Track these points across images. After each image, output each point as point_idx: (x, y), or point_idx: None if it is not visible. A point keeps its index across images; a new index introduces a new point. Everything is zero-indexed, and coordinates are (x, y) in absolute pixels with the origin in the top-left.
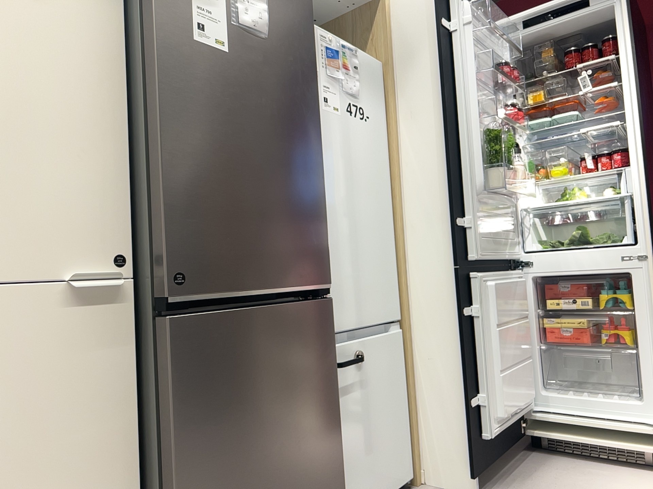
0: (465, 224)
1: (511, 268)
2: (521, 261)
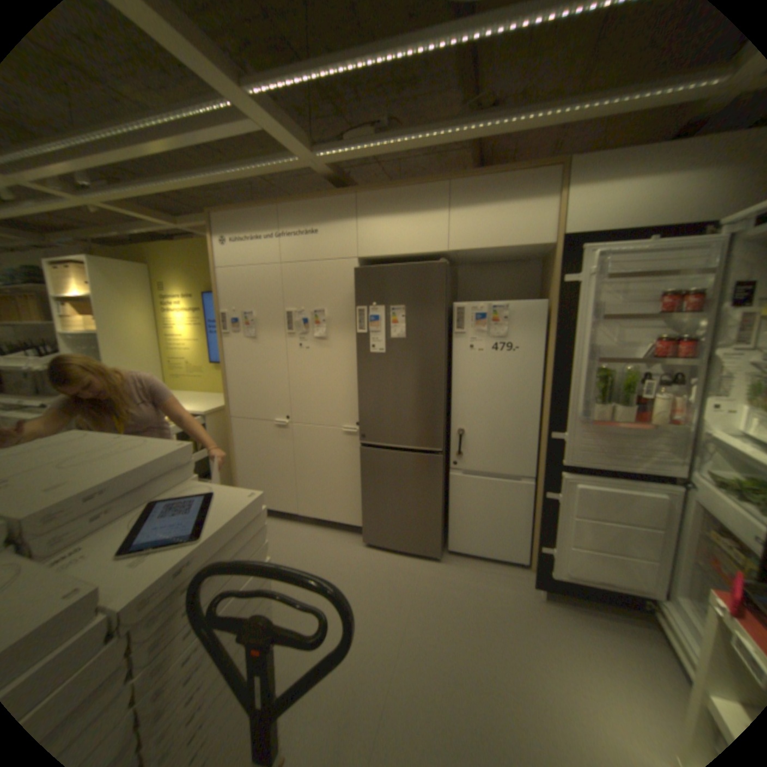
0: (563, 438)
1: (669, 483)
2: (691, 481)
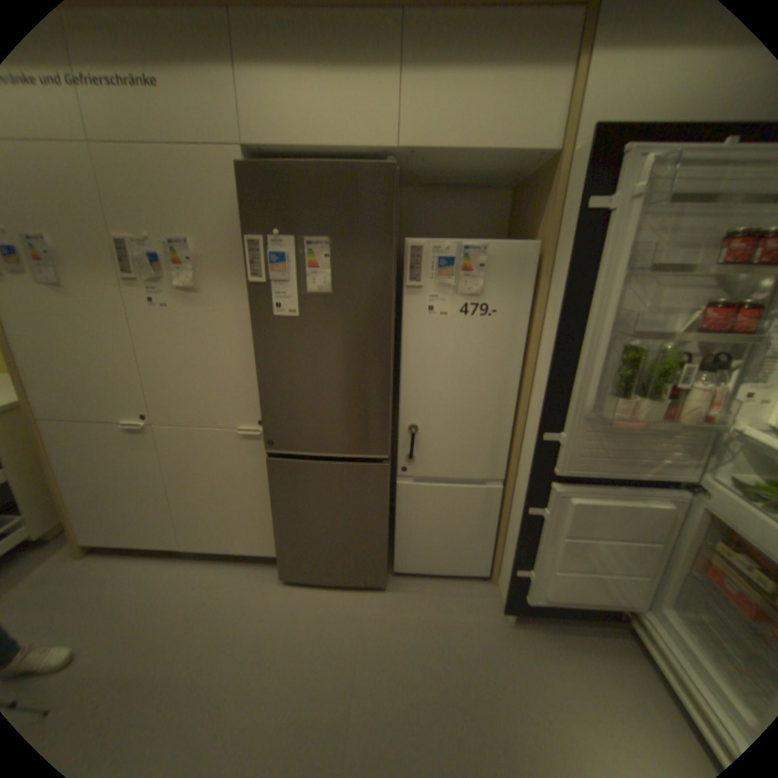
0: (558, 440)
1: (673, 487)
2: (700, 485)
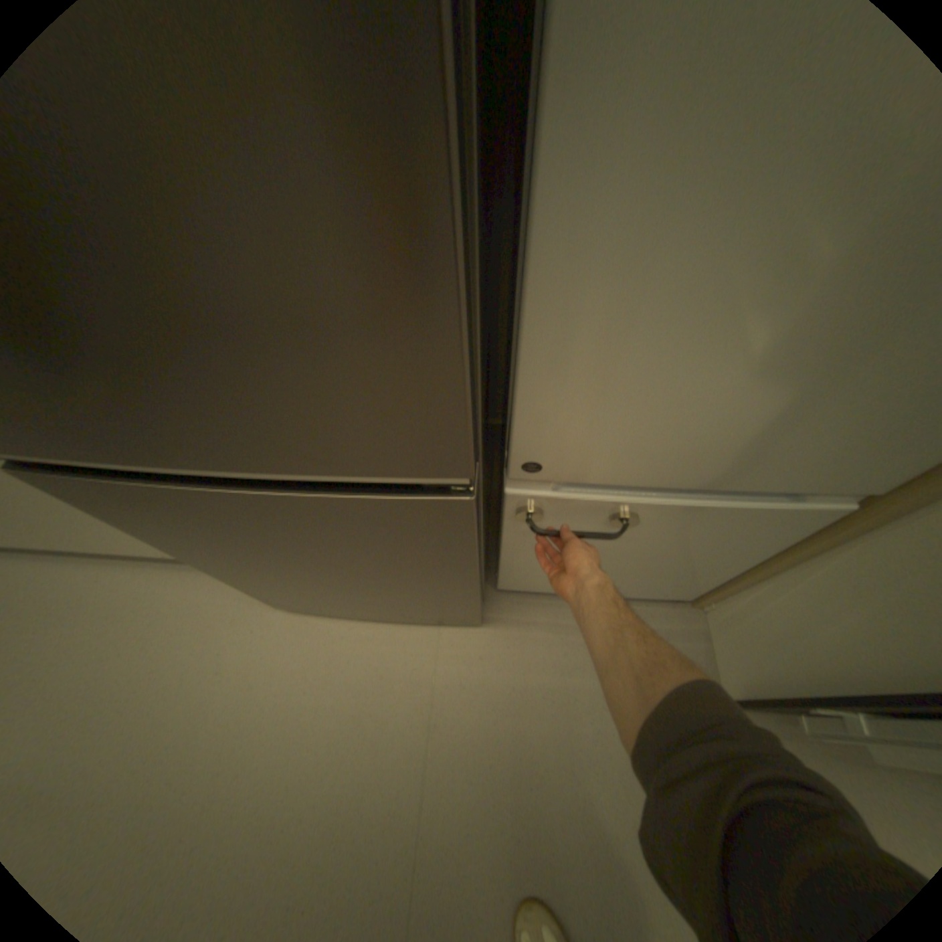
0: None
1: None
2: None
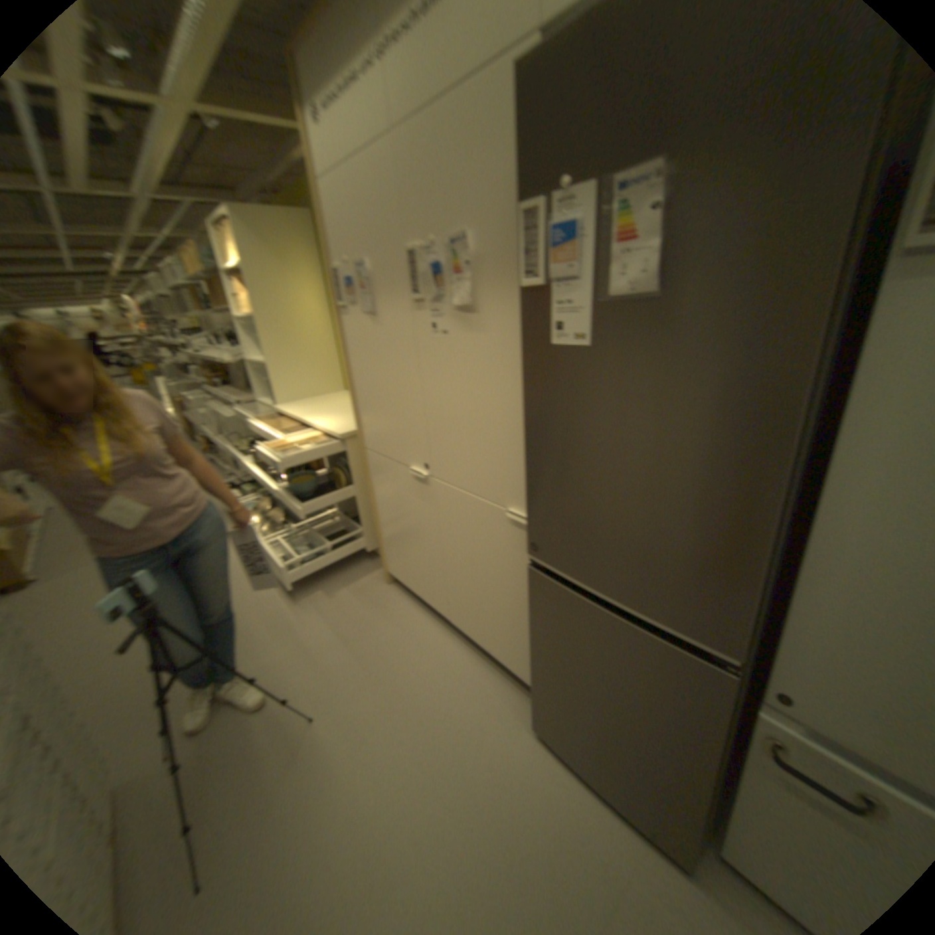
0: None
1: None
2: None
